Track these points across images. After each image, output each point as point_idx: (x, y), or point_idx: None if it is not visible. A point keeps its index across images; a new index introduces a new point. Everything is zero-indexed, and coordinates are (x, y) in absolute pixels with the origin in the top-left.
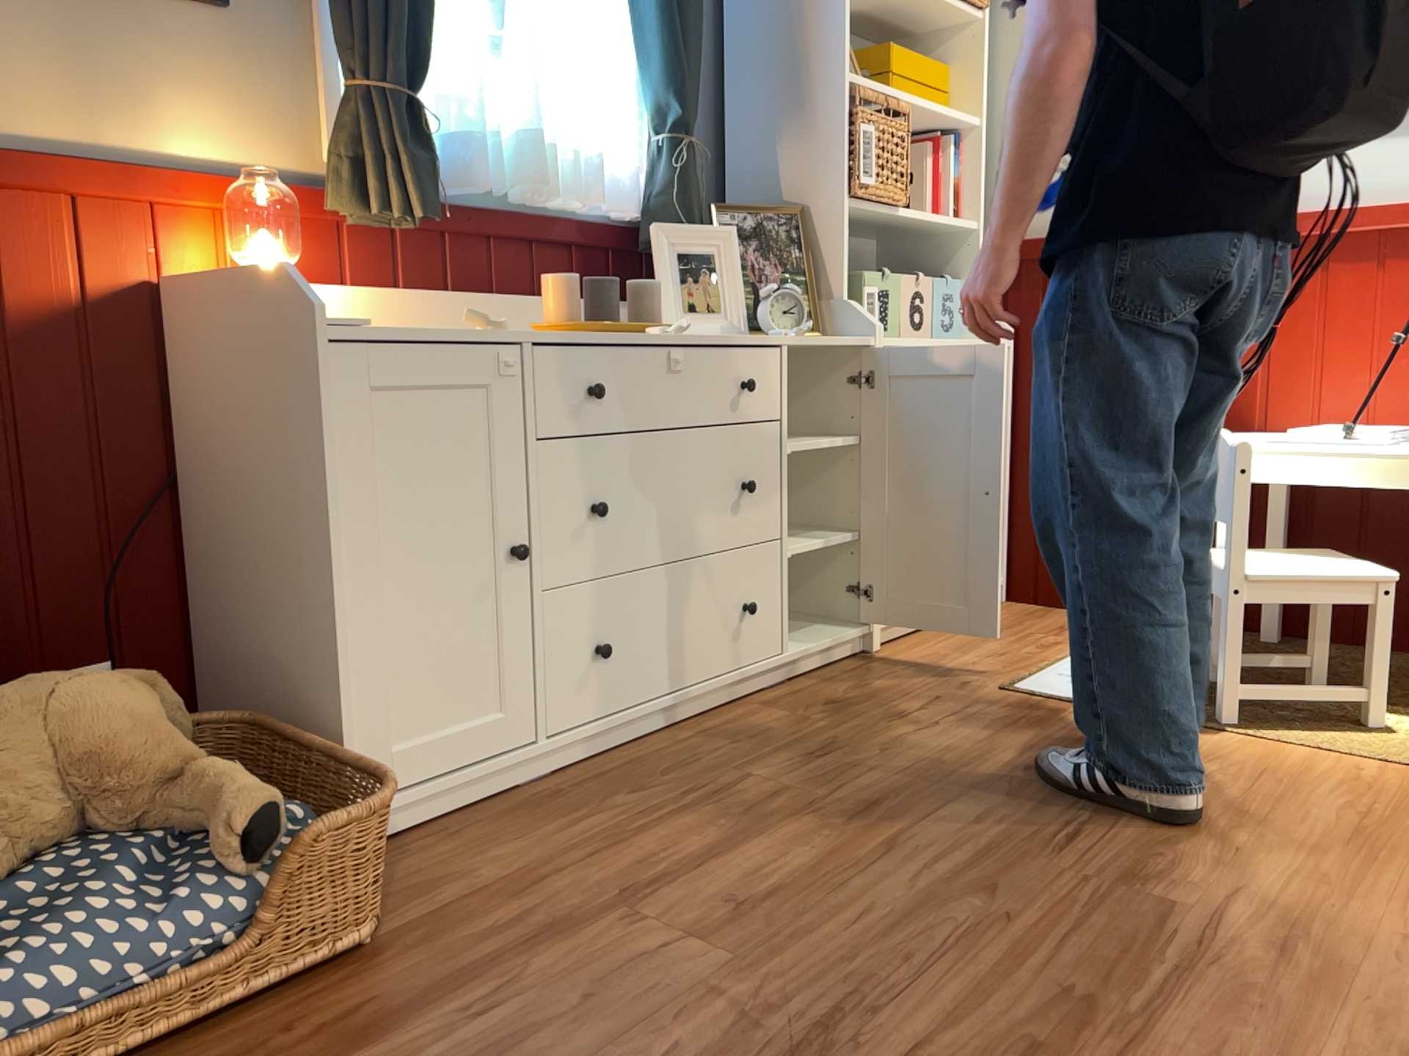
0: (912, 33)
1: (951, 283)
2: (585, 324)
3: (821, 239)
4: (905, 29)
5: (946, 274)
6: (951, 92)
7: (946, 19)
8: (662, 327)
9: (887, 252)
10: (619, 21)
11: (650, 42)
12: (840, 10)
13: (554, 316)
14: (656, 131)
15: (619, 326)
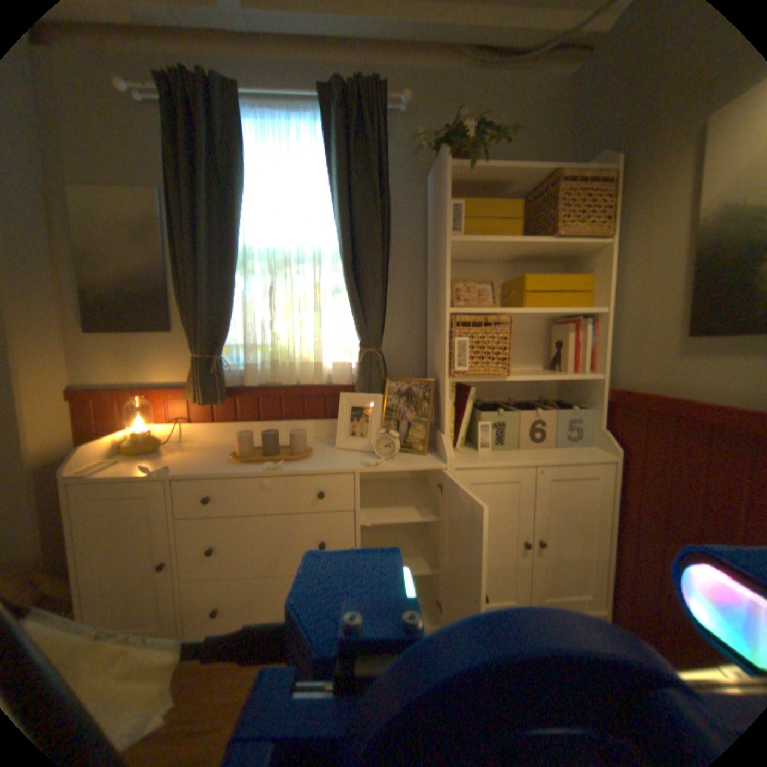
0: (573, 255)
1: (589, 409)
2: (238, 459)
3: (442, 397)
4: (565, 254)
5: (588, 403)
6: (595, 289)
7: (583, 246)
8: (267, 466)
9: (562, 381)
10: (344, 297)
11: (351, 307)
12: (446, 273)
13: (240, 450)
14: (361, 345)
15: (259, 459)
